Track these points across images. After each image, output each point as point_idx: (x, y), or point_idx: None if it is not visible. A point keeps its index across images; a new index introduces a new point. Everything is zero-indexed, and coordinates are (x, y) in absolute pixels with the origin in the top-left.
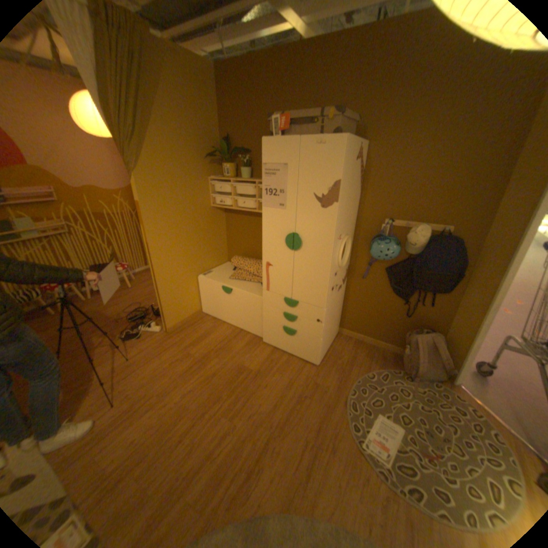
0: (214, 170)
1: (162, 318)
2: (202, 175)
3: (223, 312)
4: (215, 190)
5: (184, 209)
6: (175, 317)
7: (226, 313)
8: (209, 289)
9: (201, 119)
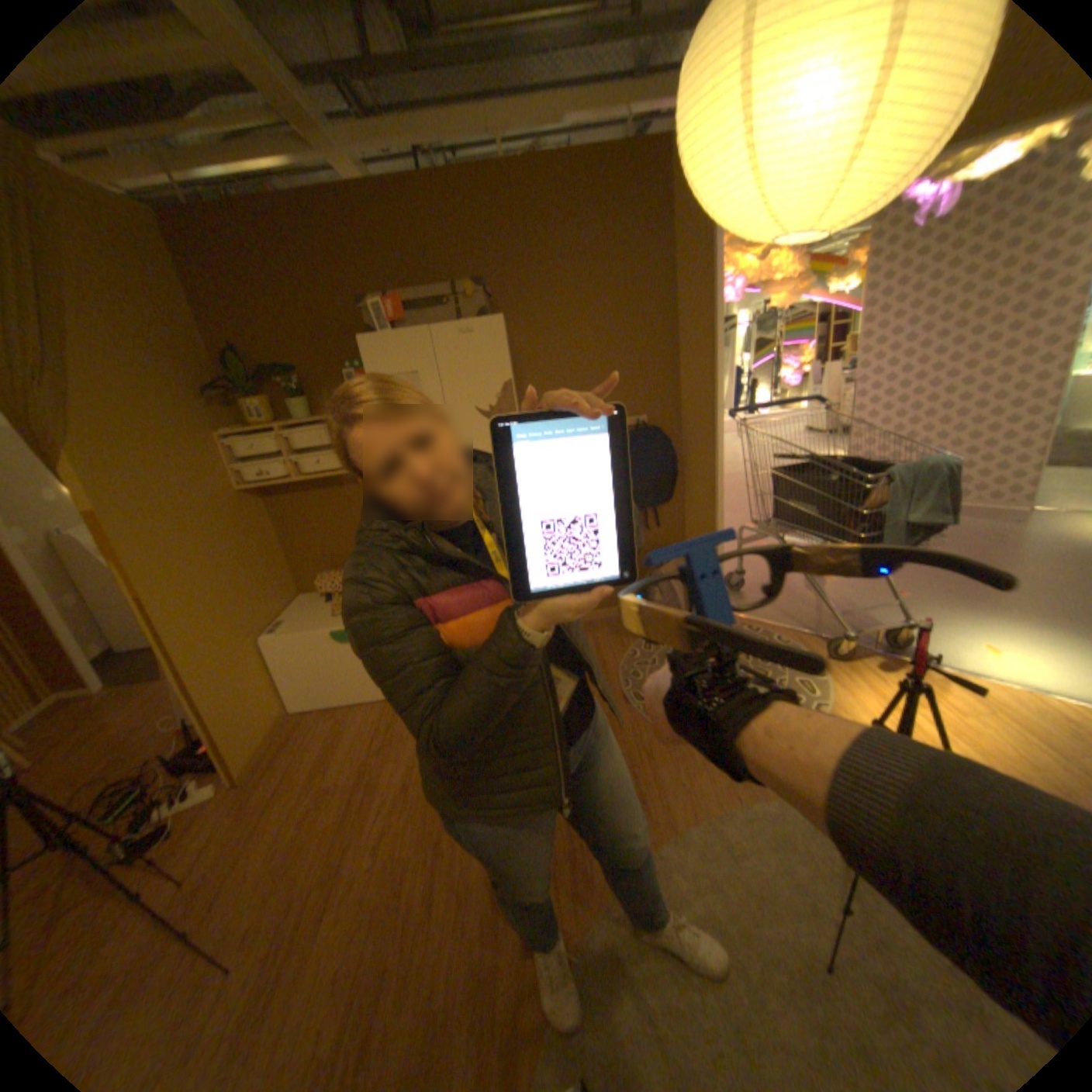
0: (218, 417)
1: (213, 760)
2: (200, 432)
3: (344, 687)
4: (232, 456)
5: (188, 507)
6: (242, 746)
7: (350, 686)
8: (296, 654)
9: (164, 319)
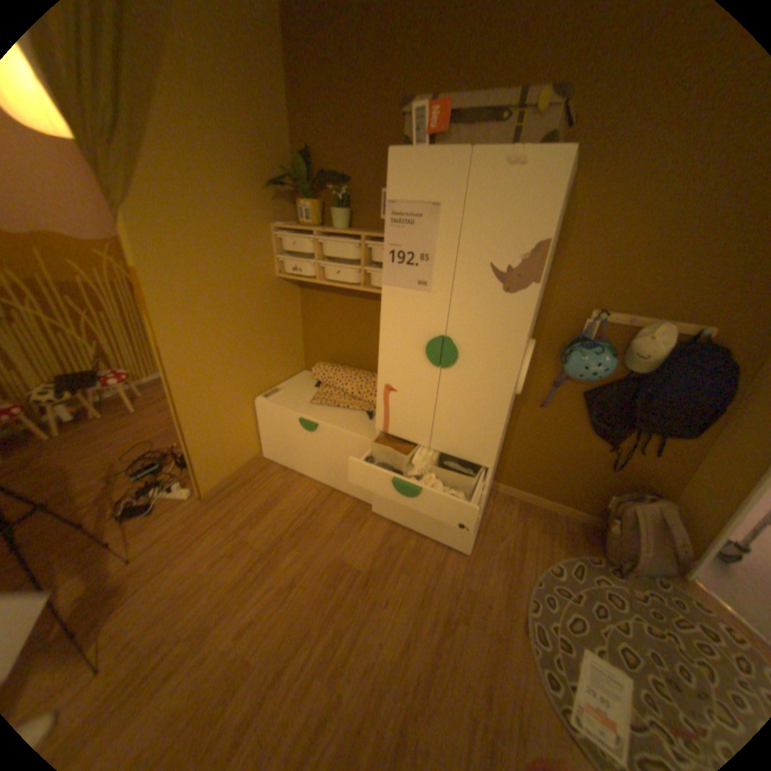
0: (282, 211)
1: (192, 476)
2: (261, 220)
3: (301, 460)
4: (283, 247)
5: (229, 282)
6: (217, 472)
7: (306, 462)
8: (277, 420)
9: (259, 112)
